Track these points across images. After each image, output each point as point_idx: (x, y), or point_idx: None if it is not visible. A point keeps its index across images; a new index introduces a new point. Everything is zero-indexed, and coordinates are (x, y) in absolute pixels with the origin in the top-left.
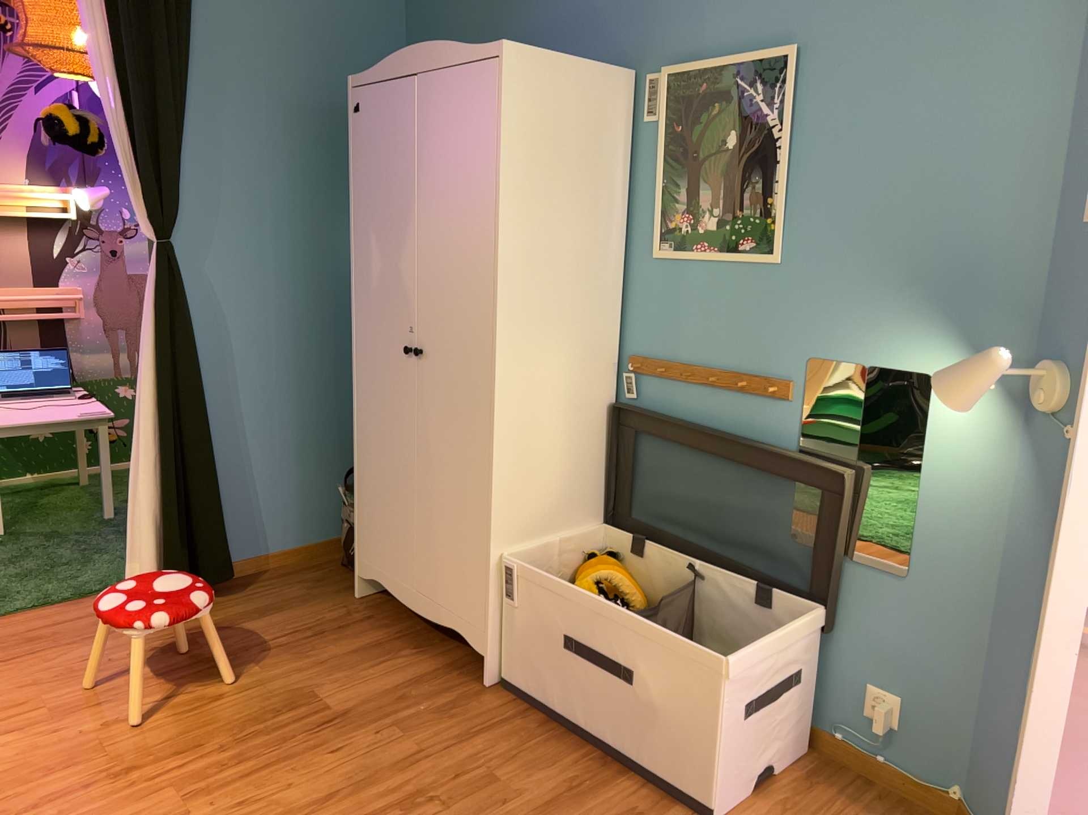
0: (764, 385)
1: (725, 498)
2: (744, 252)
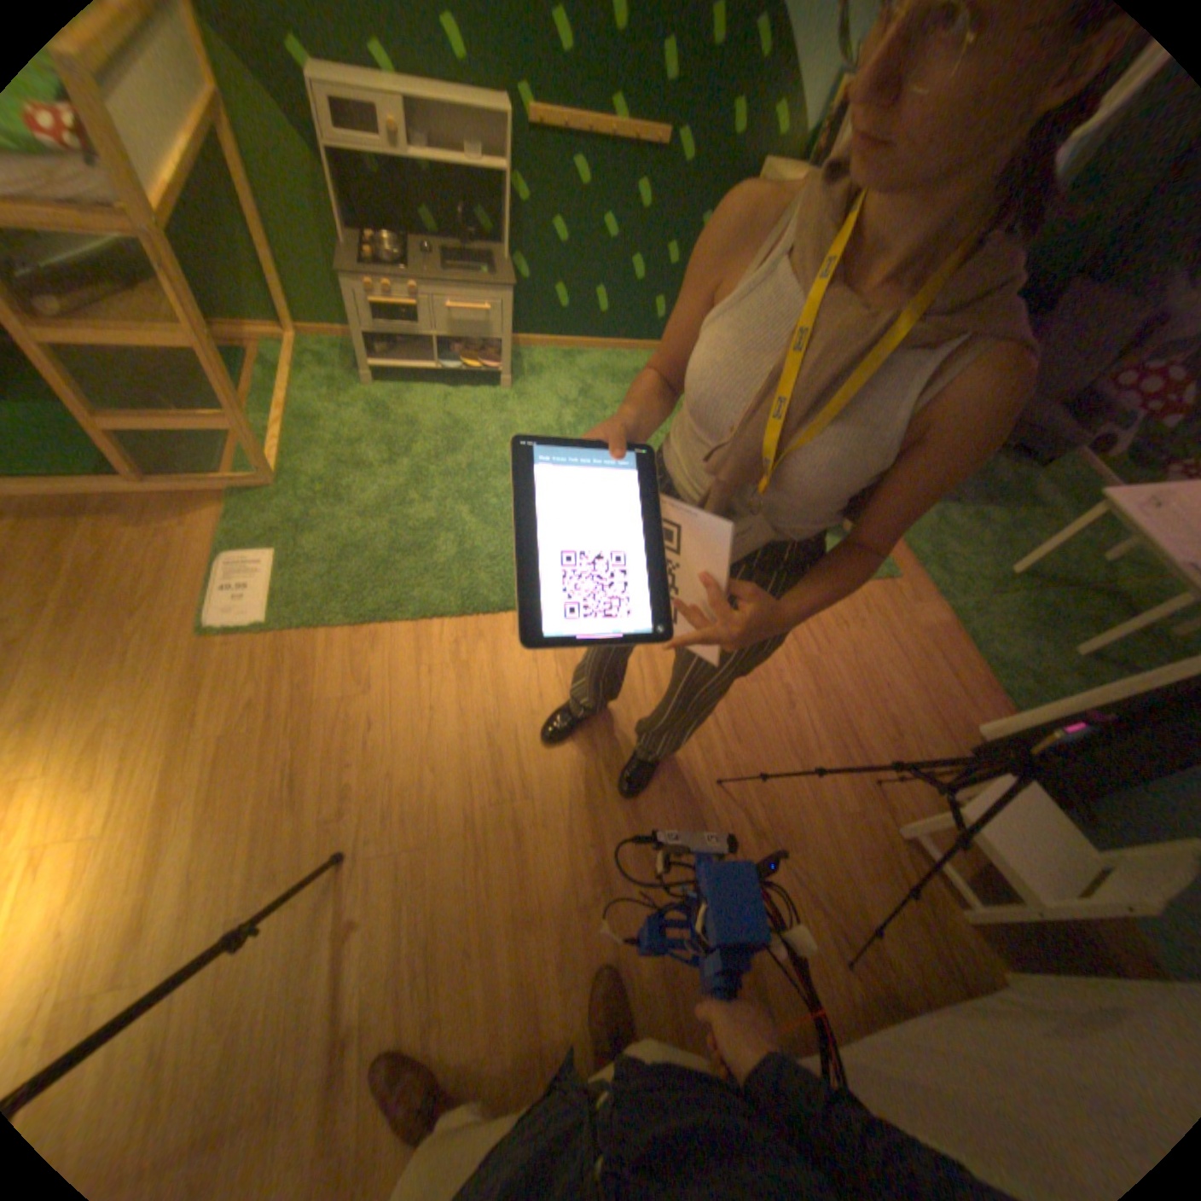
0: None
1: None
2: None
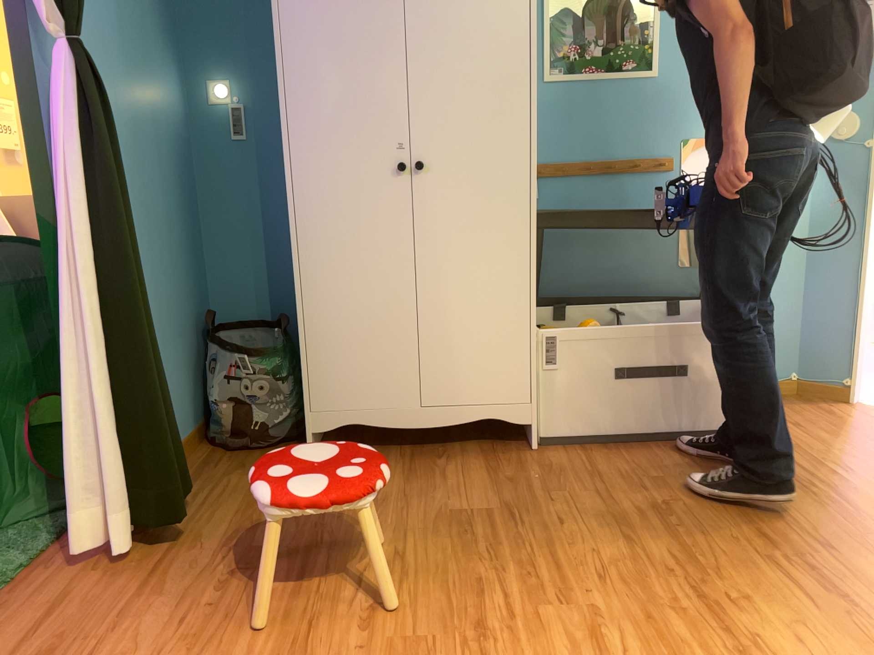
0: (653, 164)
1: (623, 255)
2: (627, 70)
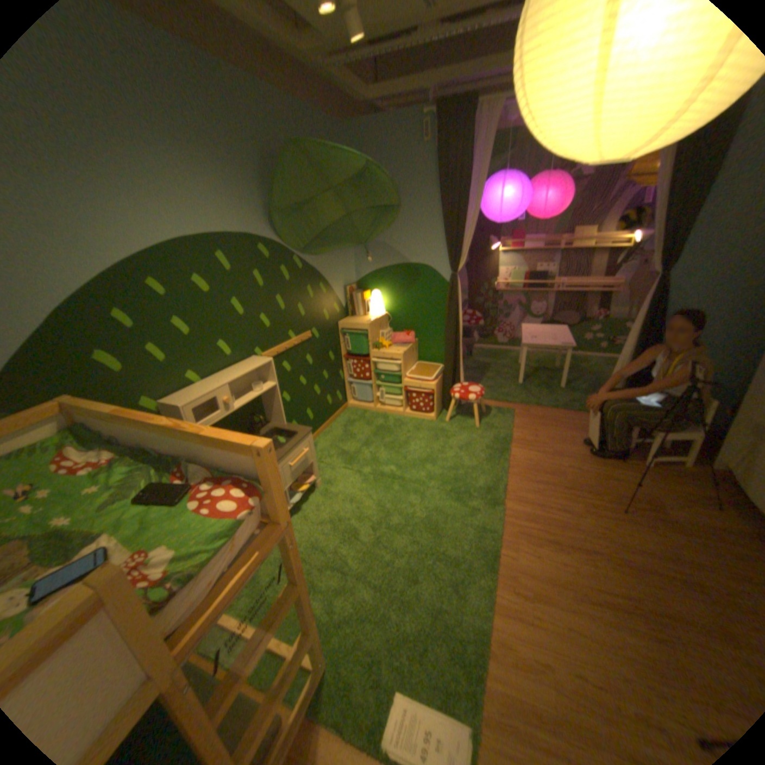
0: None
1: None
2: None
